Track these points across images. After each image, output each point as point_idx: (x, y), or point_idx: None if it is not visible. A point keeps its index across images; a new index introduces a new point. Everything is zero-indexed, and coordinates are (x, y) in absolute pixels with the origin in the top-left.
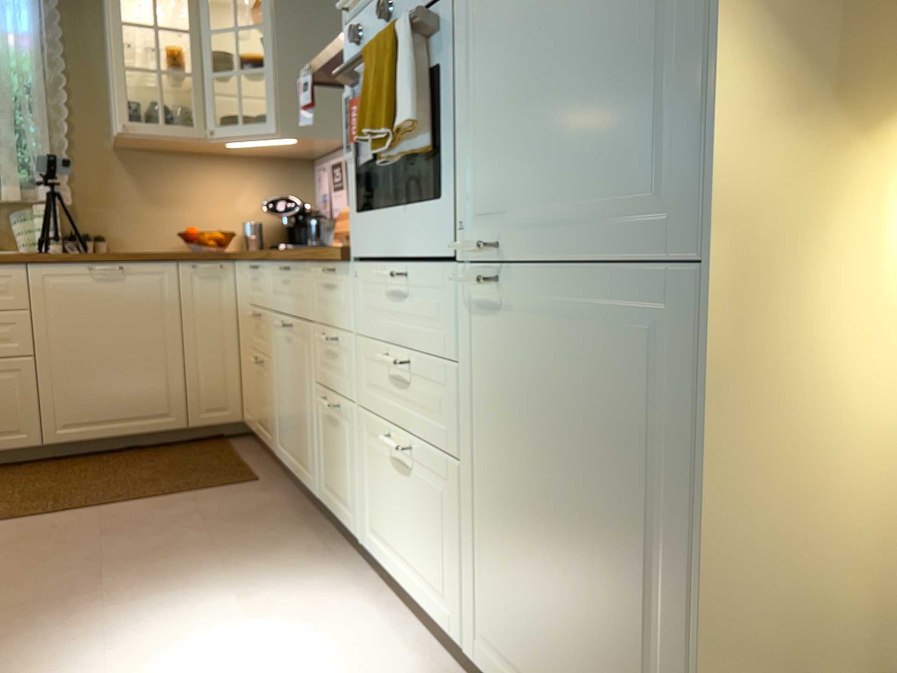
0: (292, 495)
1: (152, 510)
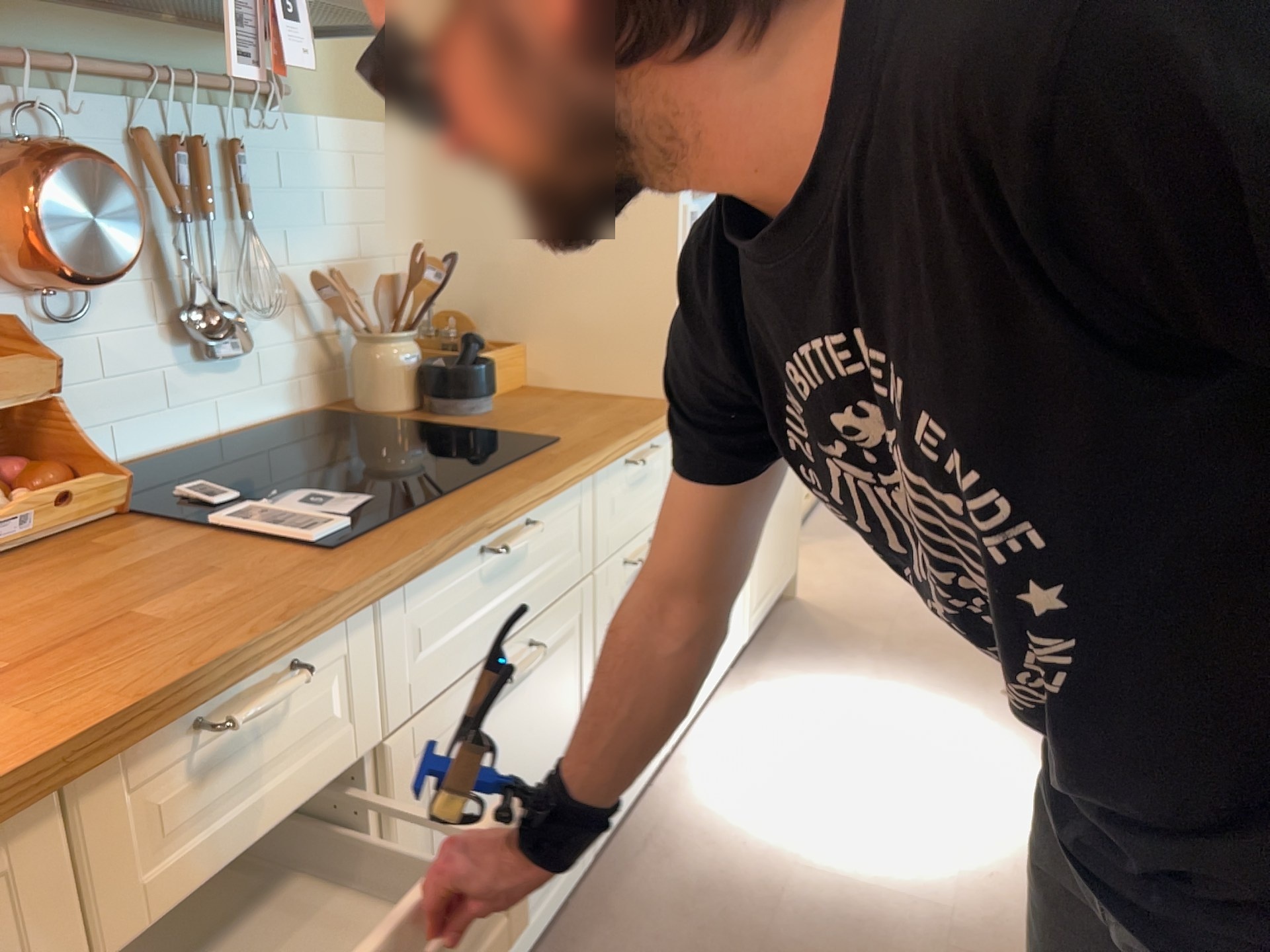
0: None
1: None
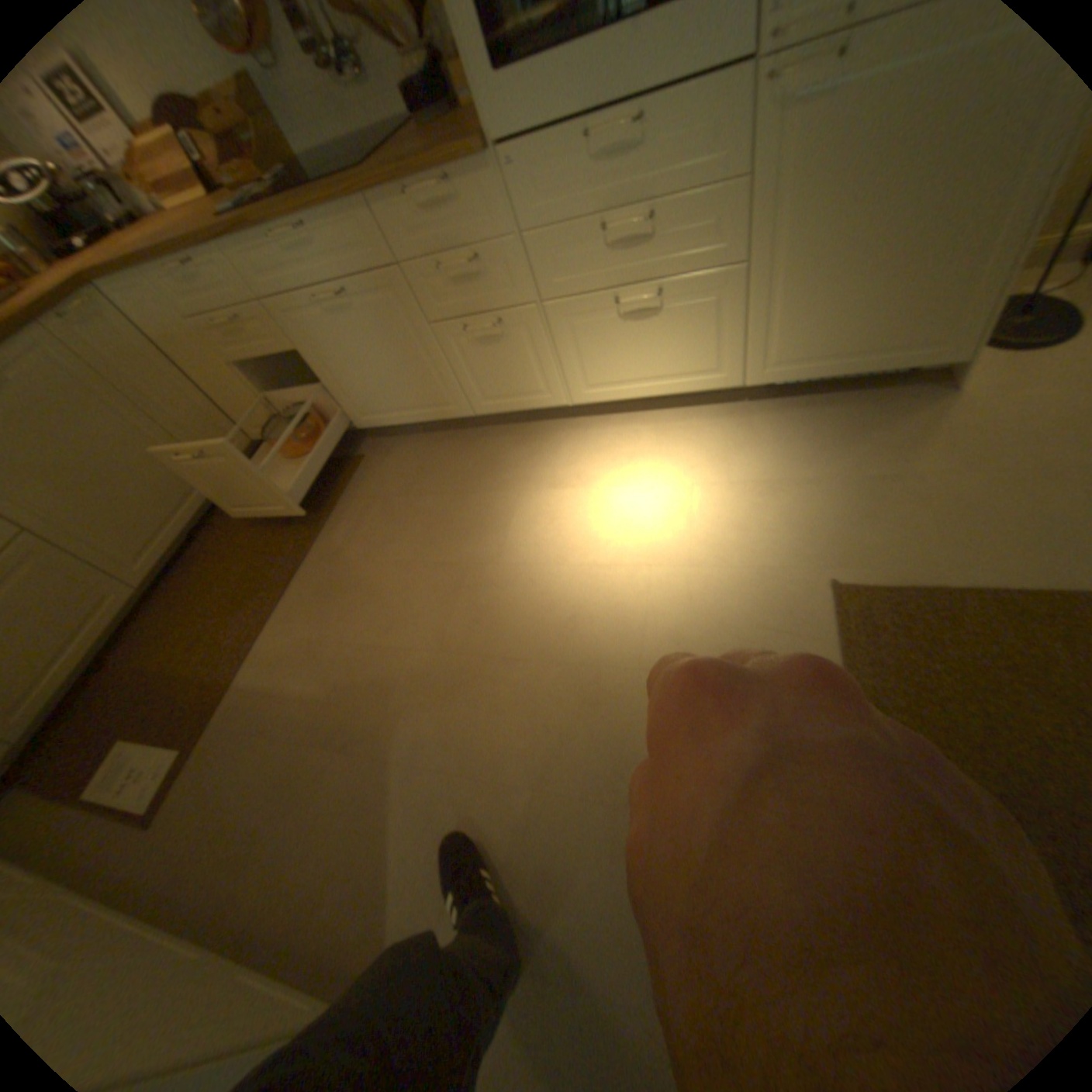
0: (414, 441)
1: (349, 526)
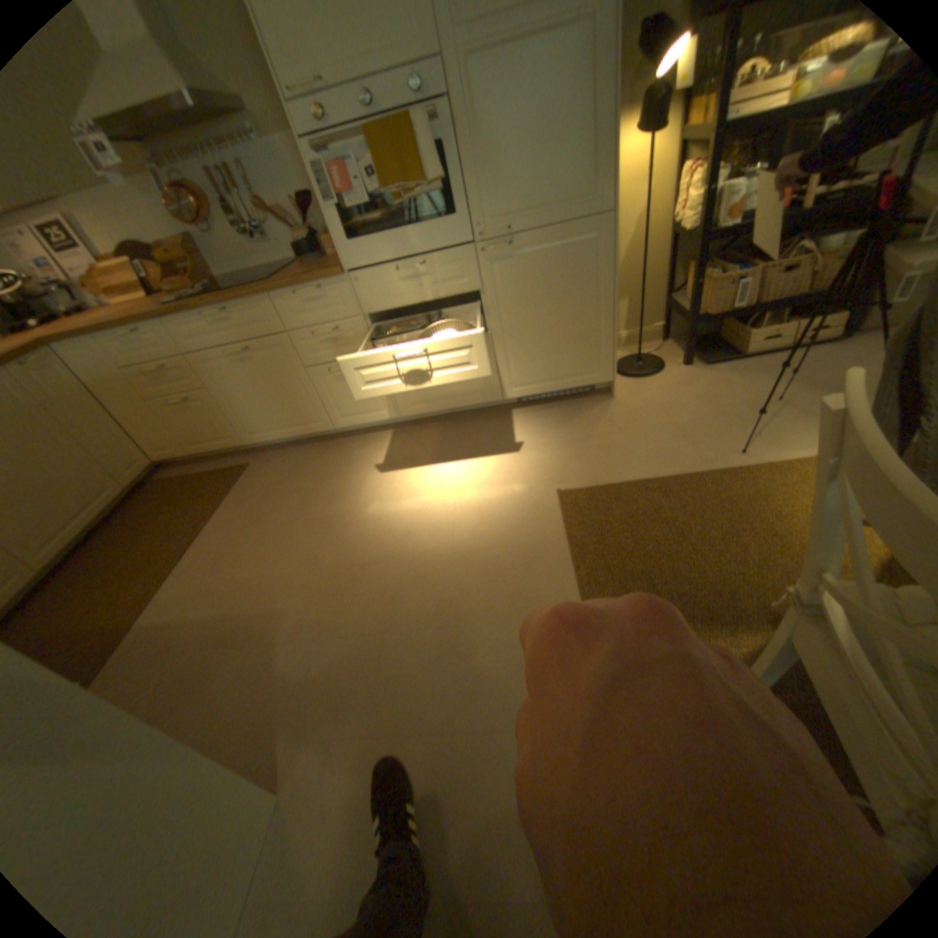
0: (288, 451)
1: (237, 507)
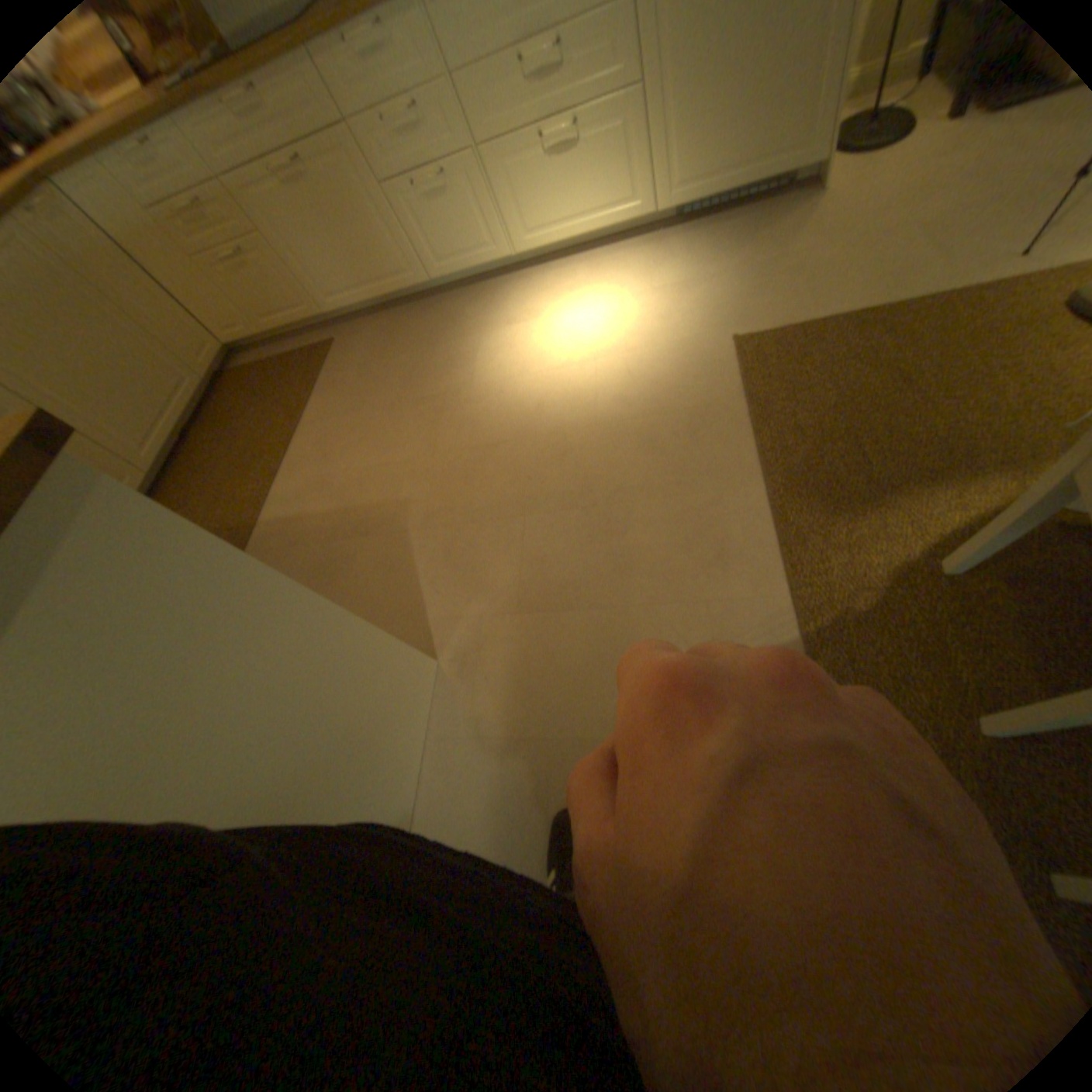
0: (375, 318)
1: (331, 392)
